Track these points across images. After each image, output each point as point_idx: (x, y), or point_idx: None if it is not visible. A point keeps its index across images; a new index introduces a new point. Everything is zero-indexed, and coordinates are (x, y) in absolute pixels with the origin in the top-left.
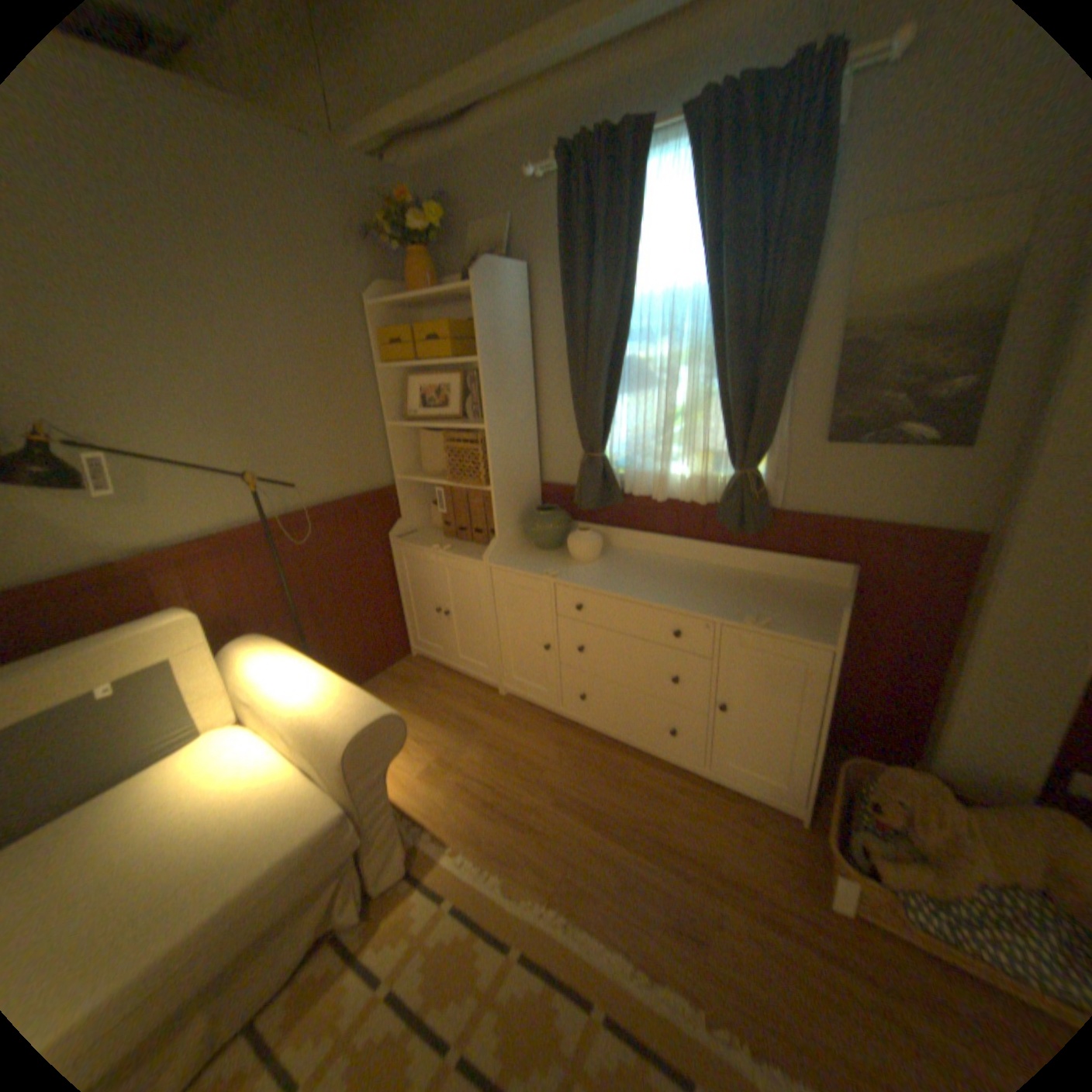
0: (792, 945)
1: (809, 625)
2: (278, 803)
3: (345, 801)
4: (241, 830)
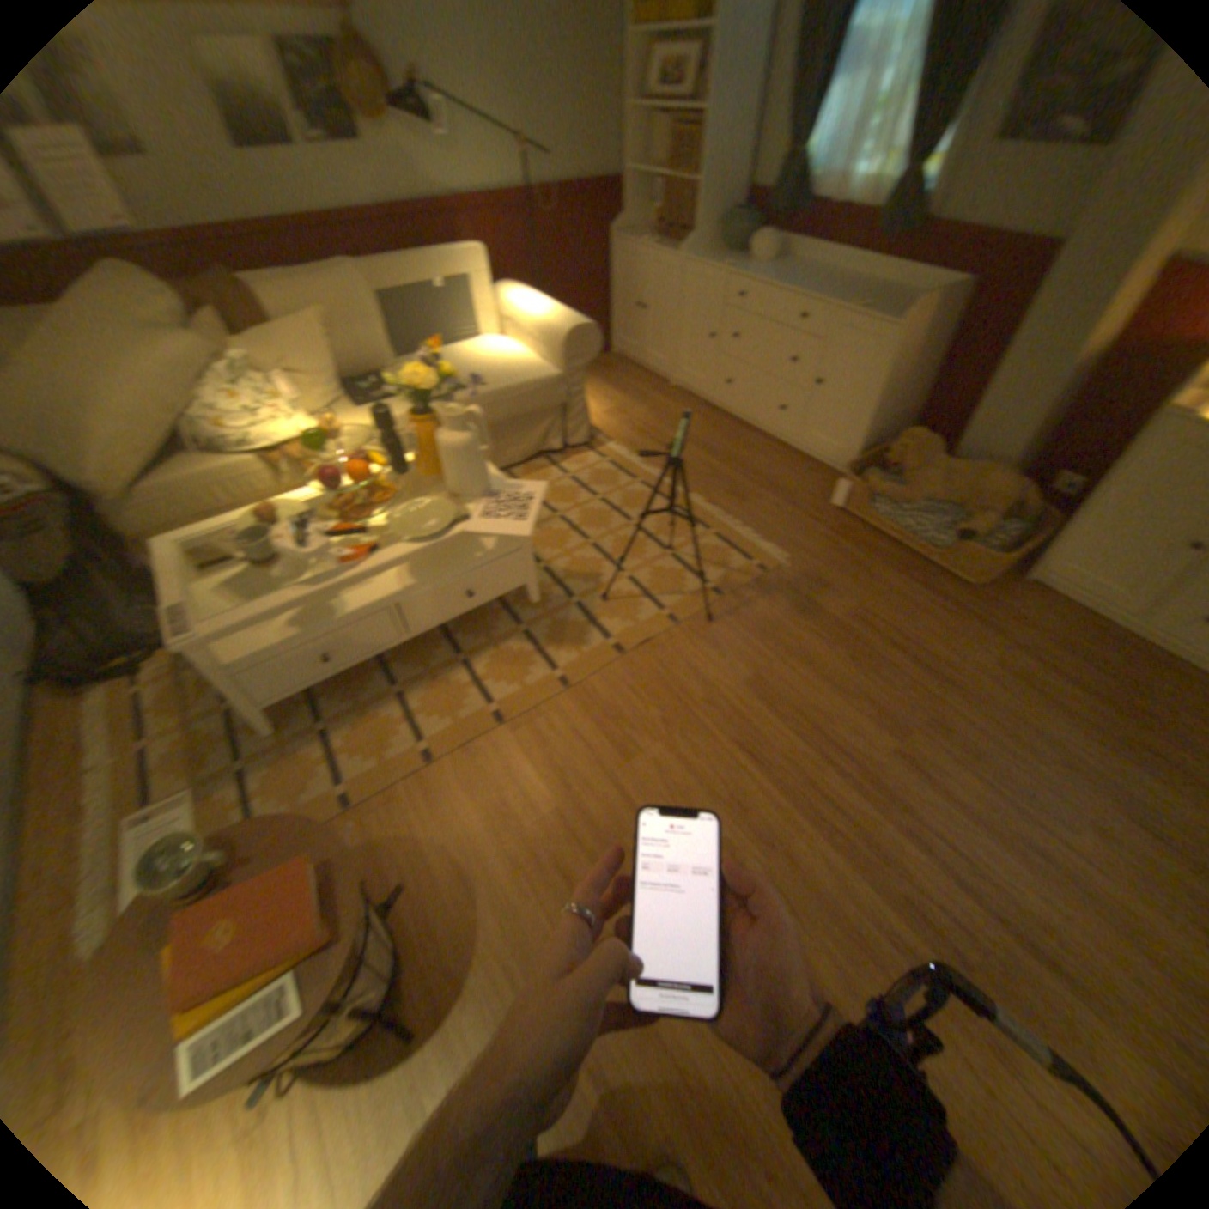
0: (795, 512)
1: (896, 312)
2: (525, 366)
3: (560, 372)
4: (508, 370)
